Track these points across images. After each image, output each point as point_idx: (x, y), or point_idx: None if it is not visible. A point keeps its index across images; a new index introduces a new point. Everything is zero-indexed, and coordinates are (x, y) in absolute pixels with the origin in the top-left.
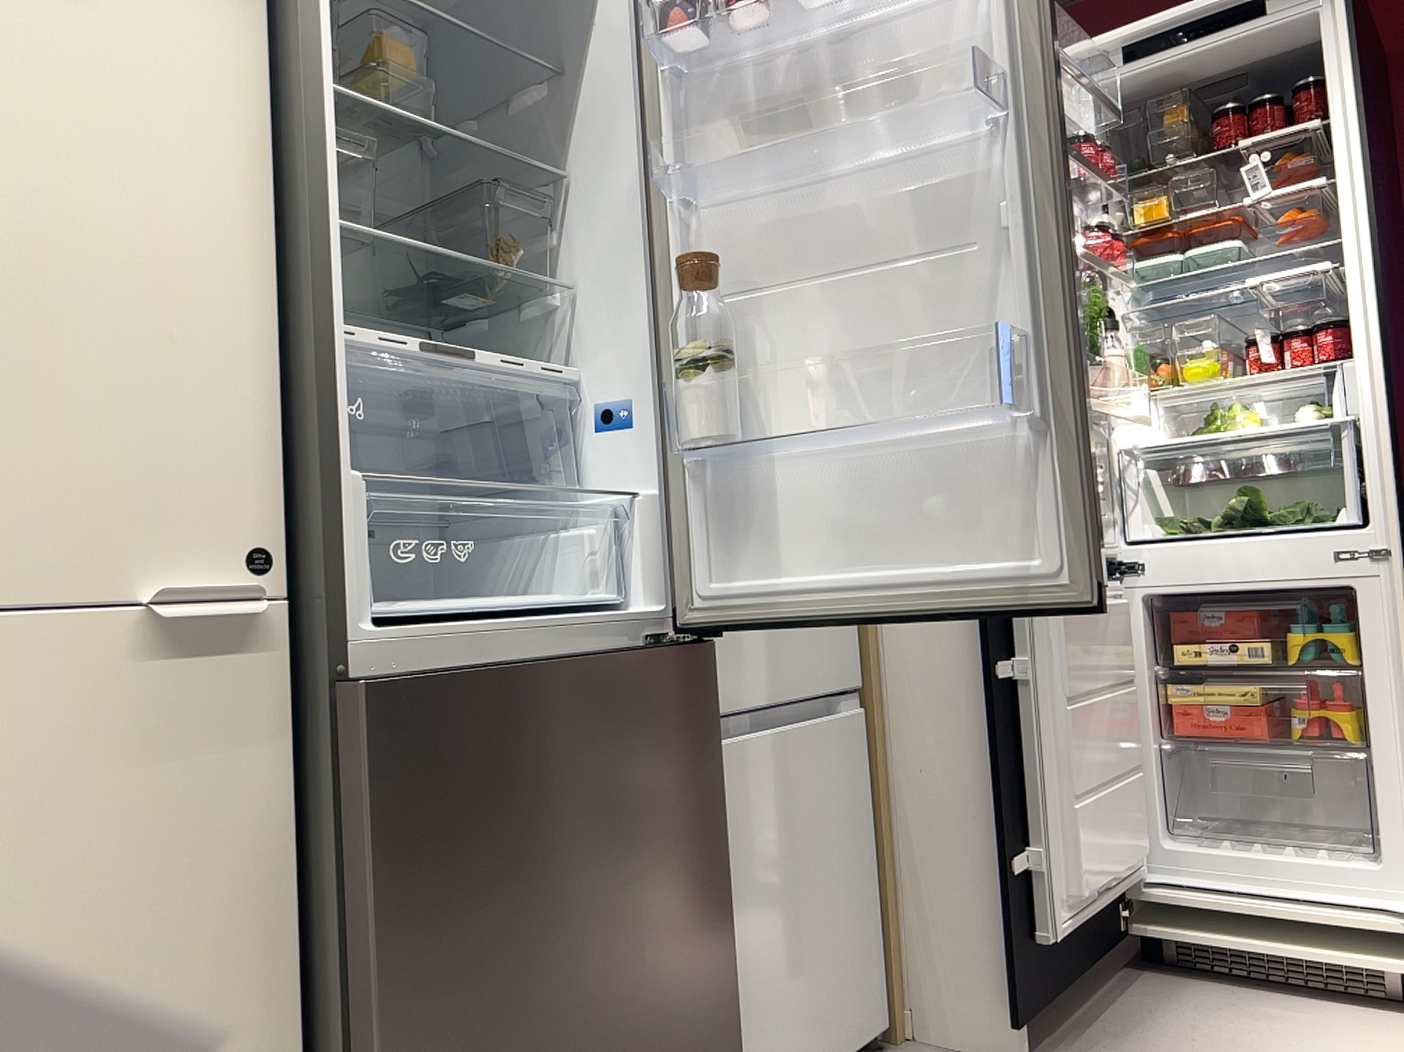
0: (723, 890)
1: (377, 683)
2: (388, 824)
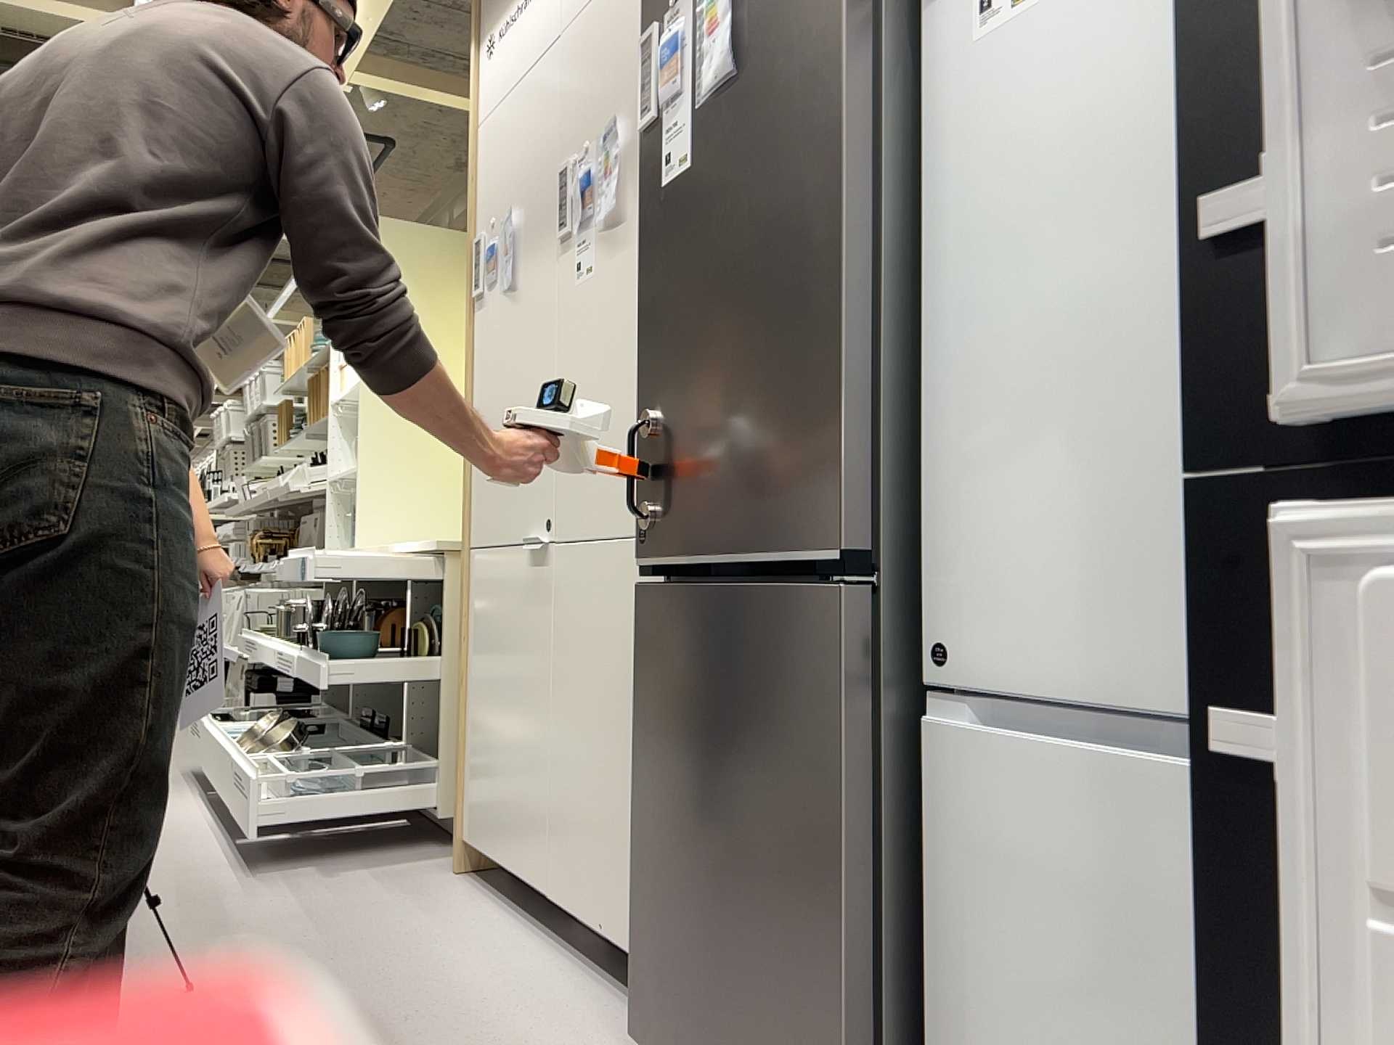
0: (840, 876)
1: (646, 588)
2: (641, 675)
